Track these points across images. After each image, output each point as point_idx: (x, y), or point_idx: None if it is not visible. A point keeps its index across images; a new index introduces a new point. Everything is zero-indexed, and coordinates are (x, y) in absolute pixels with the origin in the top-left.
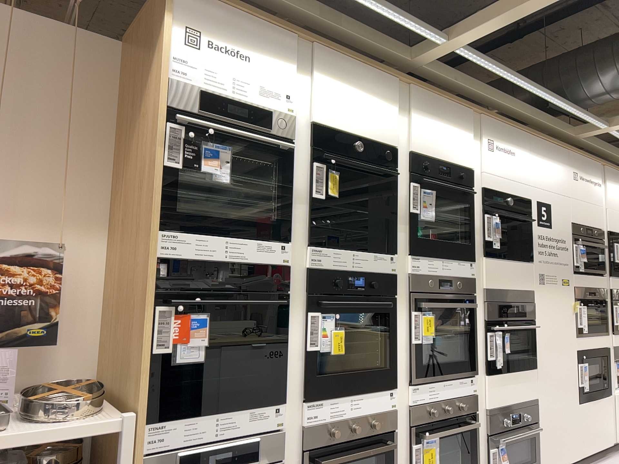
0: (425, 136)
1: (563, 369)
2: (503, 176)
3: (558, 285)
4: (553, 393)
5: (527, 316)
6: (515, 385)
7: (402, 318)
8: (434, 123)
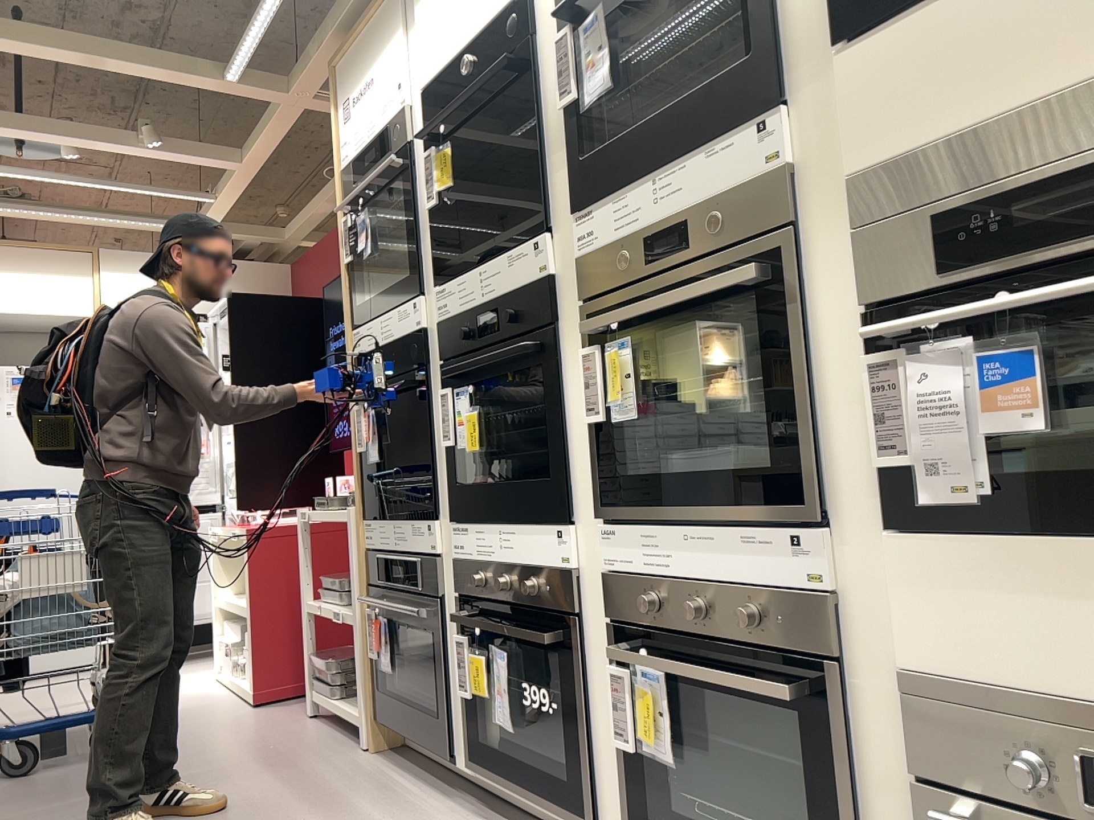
0: None
1: None
2: None
3: None
4: None
5: None
6: None
7: (577, 368)
8: None
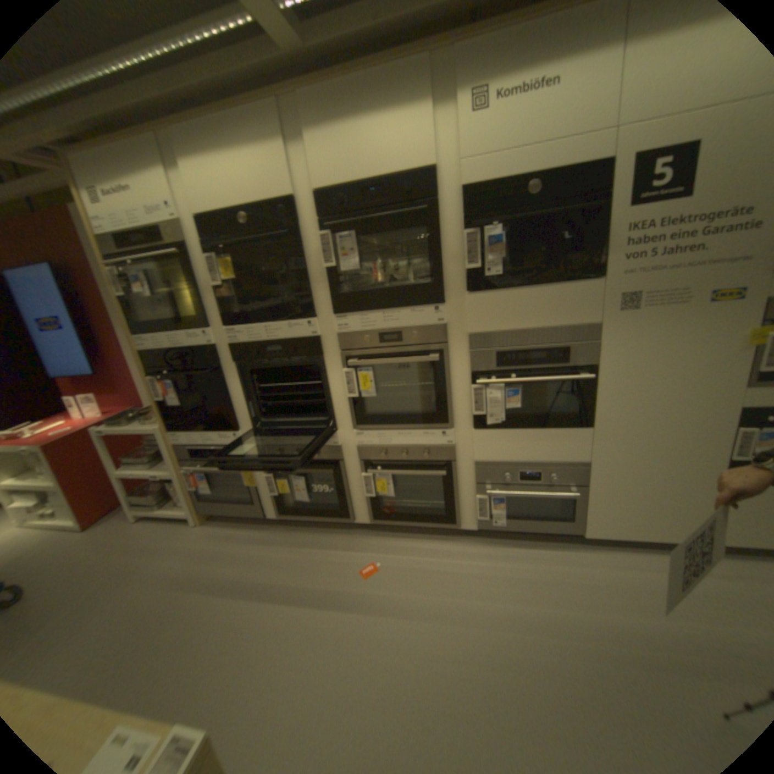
0: (328, 159)
1: (682, 435)
2: (519, 144)
3: (697, 305)
4: (641, 462)
5: (574, 362)
6: (535, 445)
7: (336, 376)
8: (342, 129)
